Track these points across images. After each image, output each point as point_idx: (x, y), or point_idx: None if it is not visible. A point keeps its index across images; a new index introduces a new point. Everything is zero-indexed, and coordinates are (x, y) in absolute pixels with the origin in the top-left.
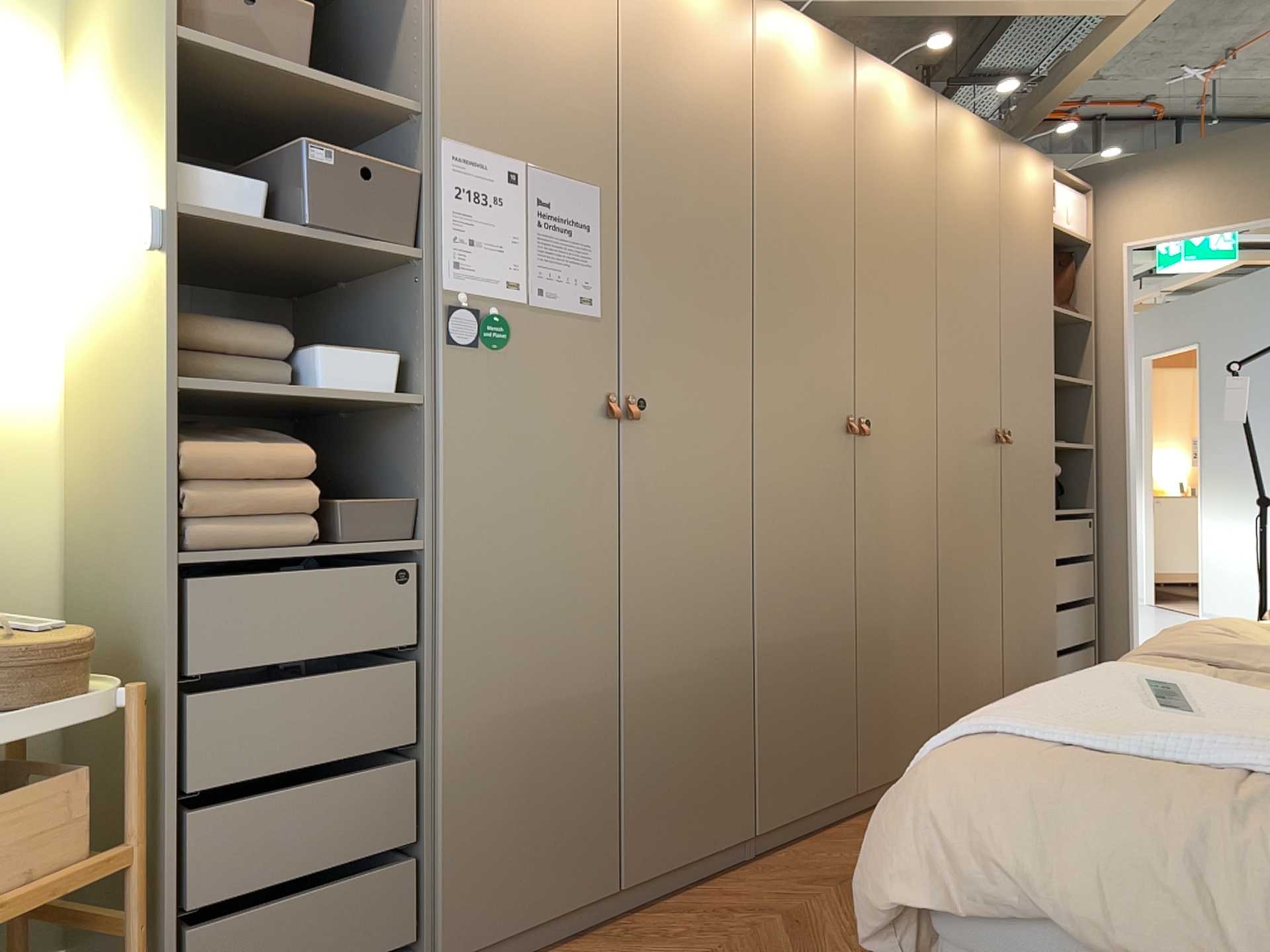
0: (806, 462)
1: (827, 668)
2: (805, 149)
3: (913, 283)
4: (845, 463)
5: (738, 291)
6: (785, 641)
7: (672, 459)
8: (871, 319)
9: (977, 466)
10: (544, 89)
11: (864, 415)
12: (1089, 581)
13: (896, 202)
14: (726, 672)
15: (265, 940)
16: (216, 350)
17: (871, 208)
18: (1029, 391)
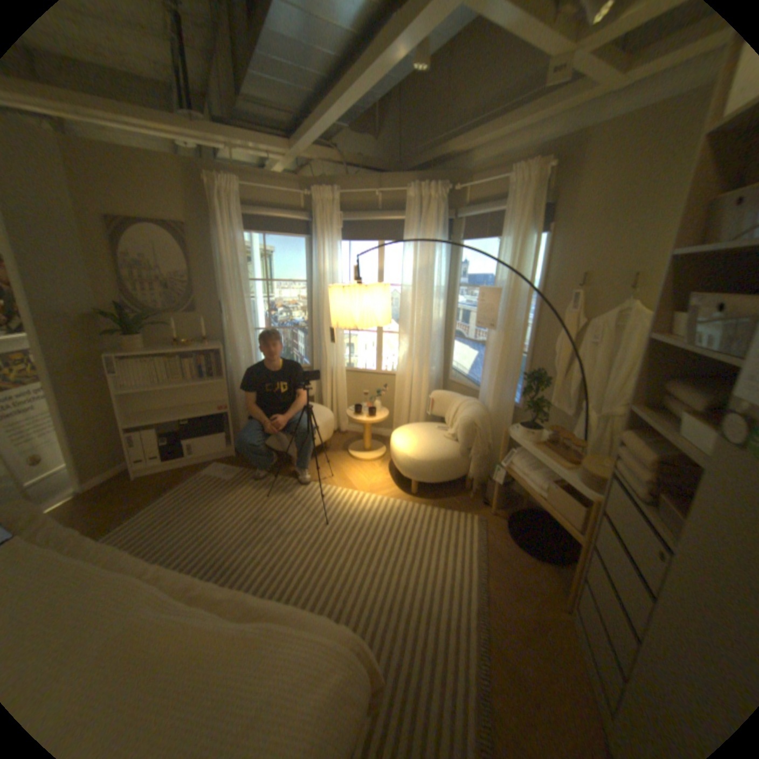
0: None
1: None
2: None
3: None
4: None
5: None
6: None
7: None
8: None
9: None
10: None
11: None
12: None
13: None
14: None
15: (593, 620)
16: (683, 402)
17: None
18: None
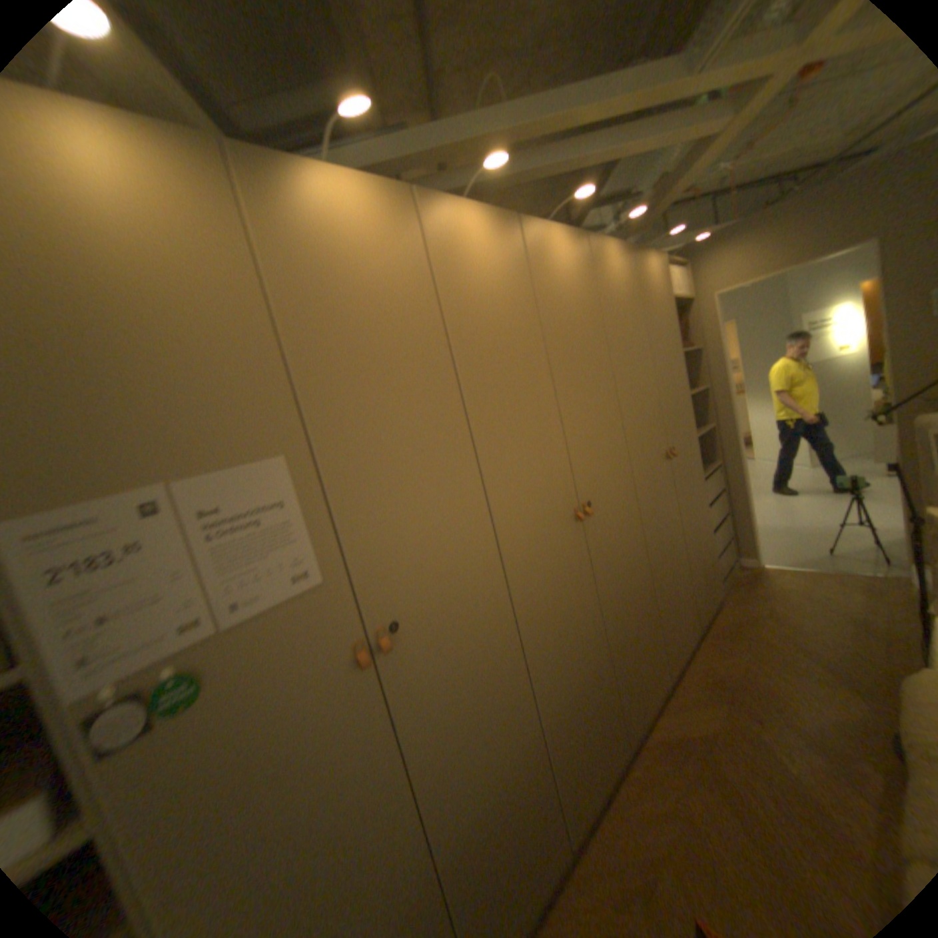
0: (548, 568)
1: (594, 696)
2: (493, 321)
3: (596, 387)
4: (577, 547)
5: (461, 472)
6: (561, 707)
7: (435, 652)
8: (573, 430)
9: (658, 486)
10: (168, 385)
11: (582, 503)
12: (724, 508)
13: (573, 331)
14: (522, 769)
15: None
16: None
17: (555, 345)
18: (677, 417)
